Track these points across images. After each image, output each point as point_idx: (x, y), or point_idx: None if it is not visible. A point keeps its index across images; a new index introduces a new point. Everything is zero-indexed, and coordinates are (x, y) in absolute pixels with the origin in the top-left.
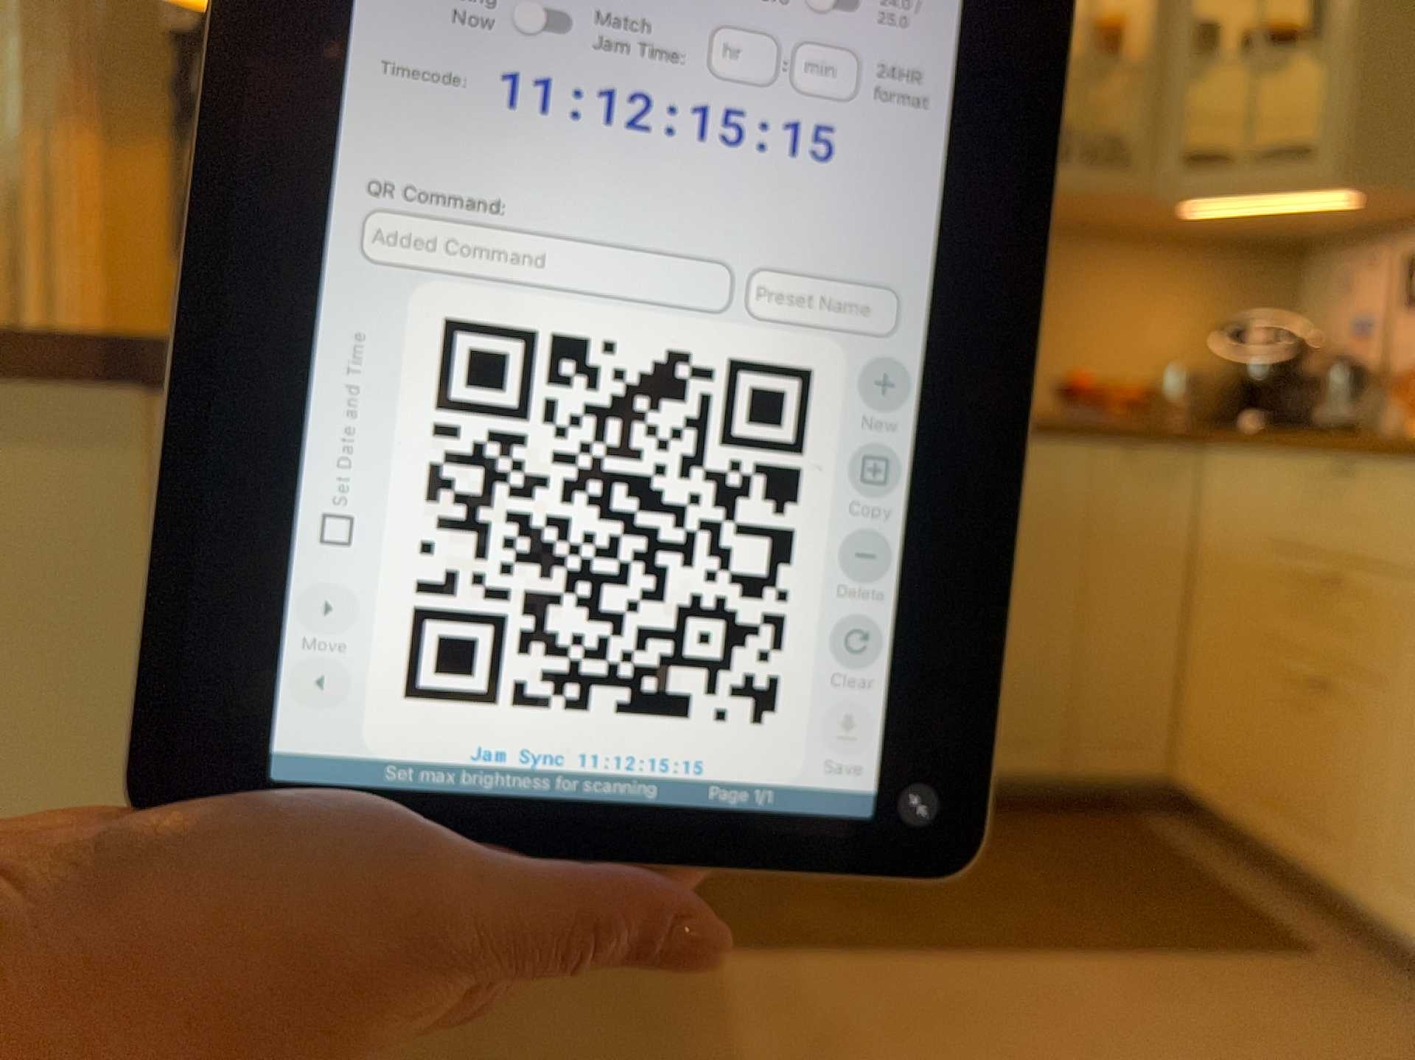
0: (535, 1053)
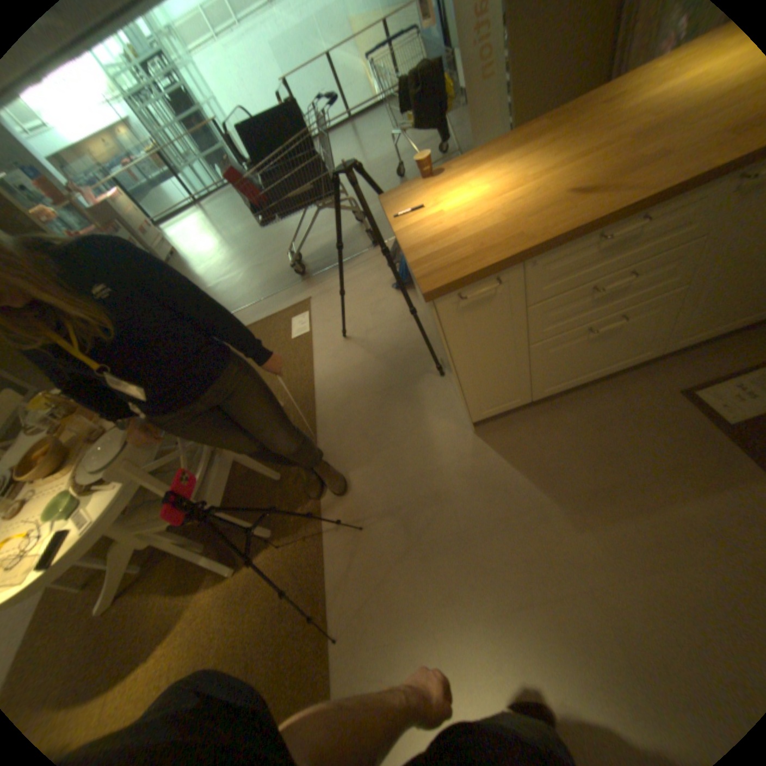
0: (641, 439)
